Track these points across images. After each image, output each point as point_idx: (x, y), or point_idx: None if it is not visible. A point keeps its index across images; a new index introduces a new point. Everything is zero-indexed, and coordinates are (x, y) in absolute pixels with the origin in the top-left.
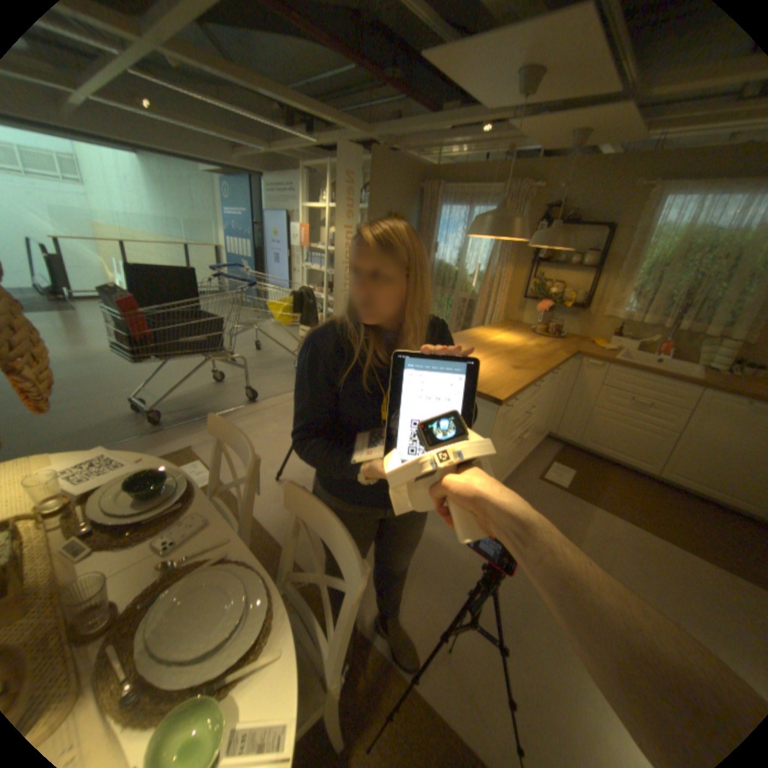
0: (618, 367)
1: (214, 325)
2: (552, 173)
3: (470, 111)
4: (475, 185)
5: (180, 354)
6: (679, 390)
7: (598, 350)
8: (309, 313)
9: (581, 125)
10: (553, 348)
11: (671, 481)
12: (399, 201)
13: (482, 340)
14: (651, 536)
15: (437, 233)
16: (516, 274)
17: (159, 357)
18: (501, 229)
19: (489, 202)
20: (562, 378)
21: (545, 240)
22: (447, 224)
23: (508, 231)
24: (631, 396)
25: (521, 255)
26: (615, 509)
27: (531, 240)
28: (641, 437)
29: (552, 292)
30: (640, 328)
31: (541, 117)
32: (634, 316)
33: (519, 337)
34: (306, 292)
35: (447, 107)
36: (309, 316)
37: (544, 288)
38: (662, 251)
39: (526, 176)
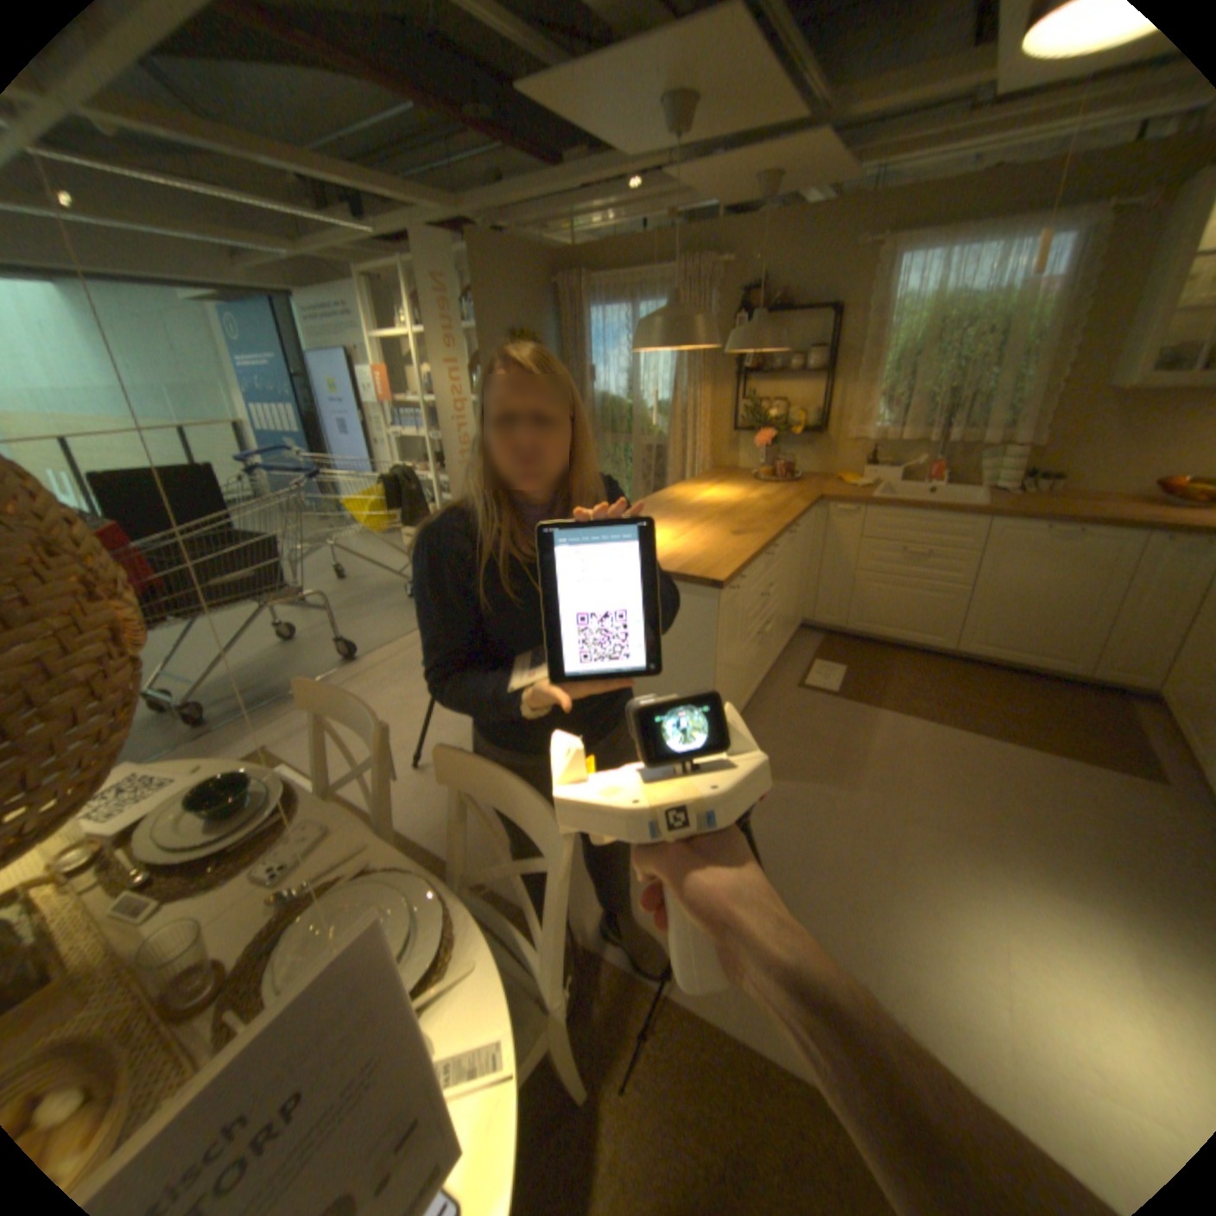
0: (877, 509)
1: (262, 549)
2: (742, 240)
3: (604, 161)
4: (633, 271)
5: (215, 606)
6: (960, 526)
7: (847, 490)
8: (413, 507)
9: (766, 167)
10: (785, 497)
11: (971, 654)
12: (523, 309)
13: (683, 503)
14: (954, 731)
15: (590, 352)
16: (717, 398)
17: (179, 616)
18: (679, 335)
19: (659, 294)
20: (805, 538)
21: (746, 341)
22: (602, 336)
23: (689, 337)
24: (900, 546)
25: (719, 368)
26: (904, 706)
27: (727, 344)
28: (923, 600)
29: (771, 417)
30: (899, 448)
31: (708, 161)
32: (888, 432)
33: (736, 489)
34: (402, 474)
35: (569, 157)
36: (413, 511)
37: (760, 412)
38: (908, 335)
39: (705, 248)
